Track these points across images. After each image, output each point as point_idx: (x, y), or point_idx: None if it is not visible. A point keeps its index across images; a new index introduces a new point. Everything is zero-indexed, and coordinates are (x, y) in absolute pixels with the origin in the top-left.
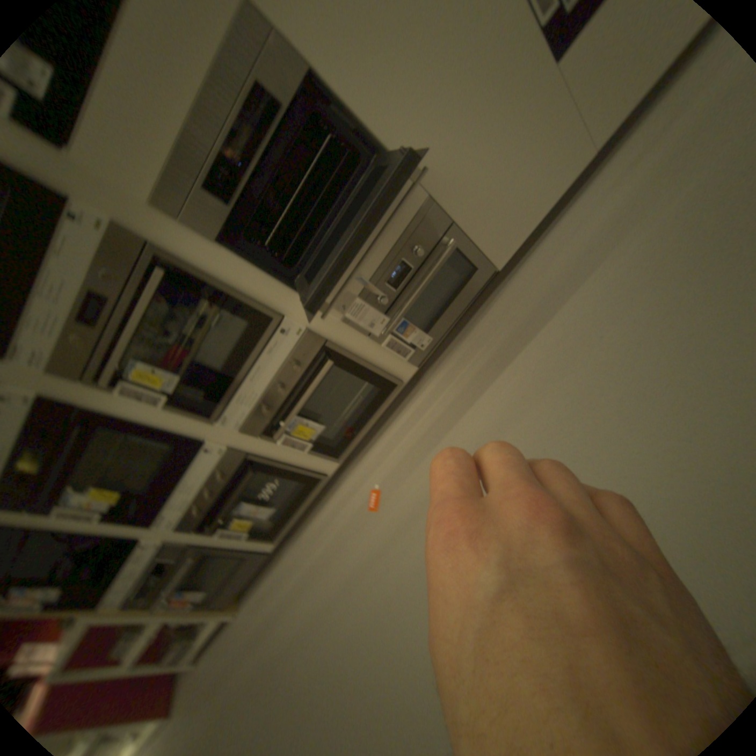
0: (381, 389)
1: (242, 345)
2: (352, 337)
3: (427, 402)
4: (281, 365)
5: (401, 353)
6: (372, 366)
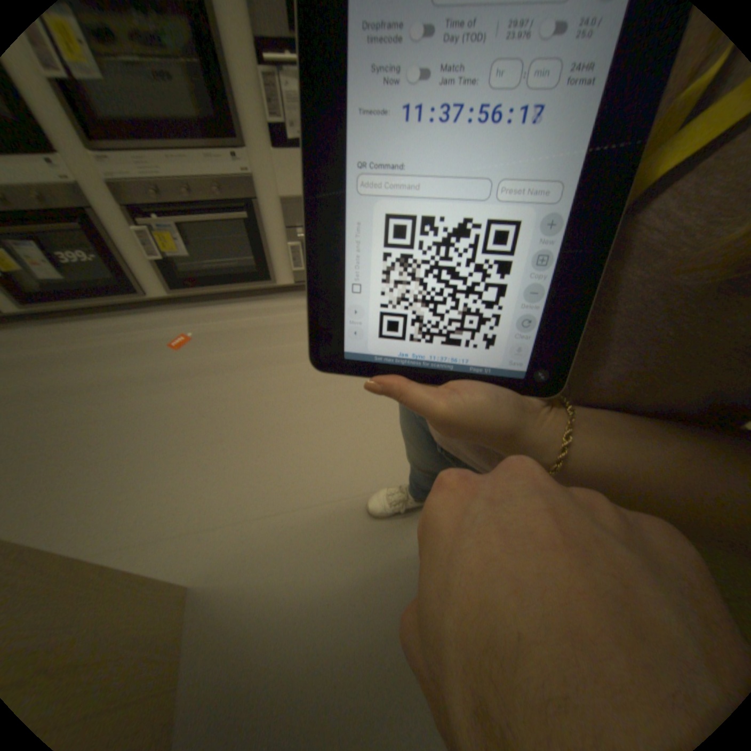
0: (254, 272)
1: (184, 124)
2: (272, 214)
3: (280, 309)
4: (200, 174)
5: (293, 261)
6: (262, 250)
